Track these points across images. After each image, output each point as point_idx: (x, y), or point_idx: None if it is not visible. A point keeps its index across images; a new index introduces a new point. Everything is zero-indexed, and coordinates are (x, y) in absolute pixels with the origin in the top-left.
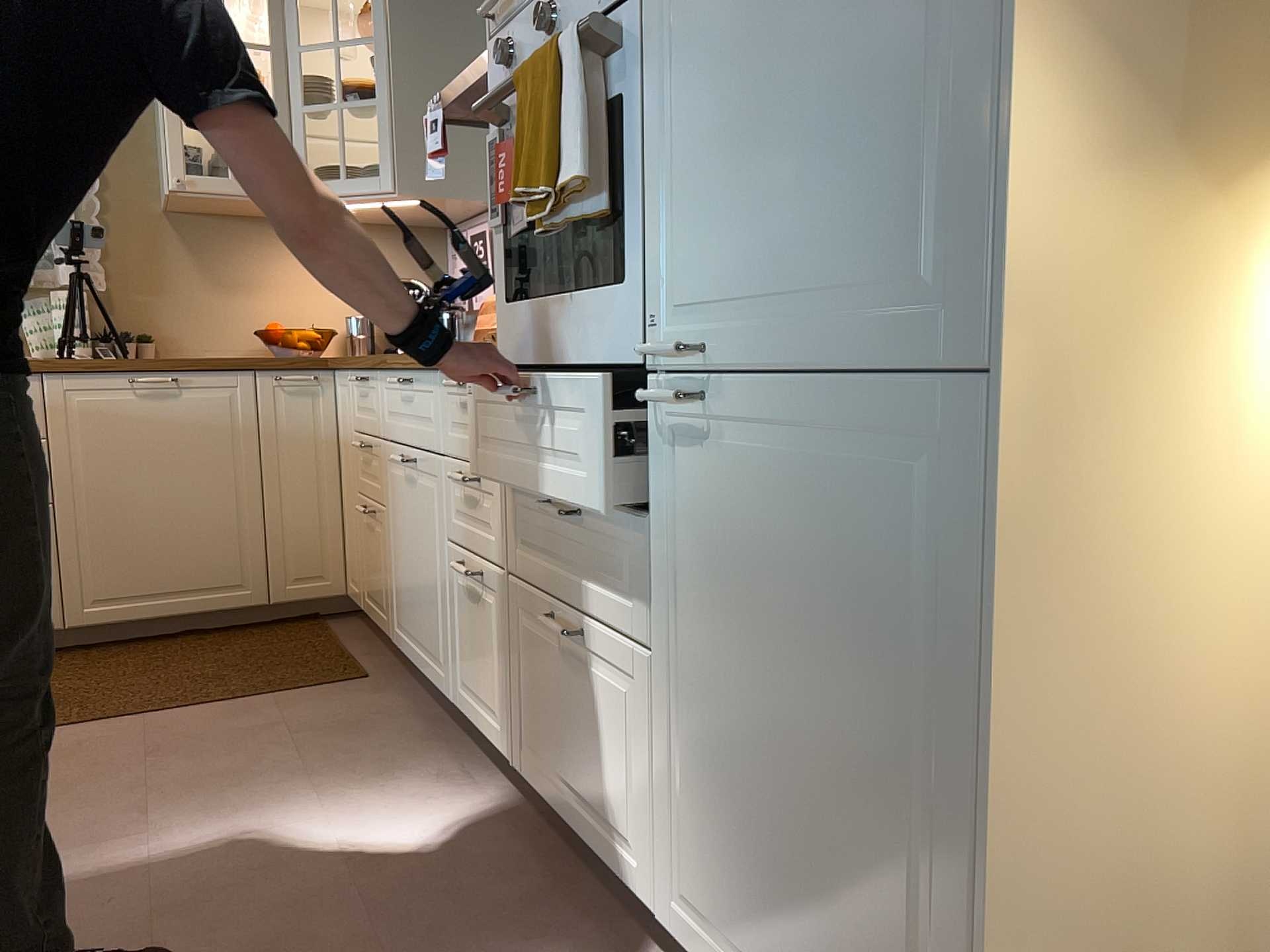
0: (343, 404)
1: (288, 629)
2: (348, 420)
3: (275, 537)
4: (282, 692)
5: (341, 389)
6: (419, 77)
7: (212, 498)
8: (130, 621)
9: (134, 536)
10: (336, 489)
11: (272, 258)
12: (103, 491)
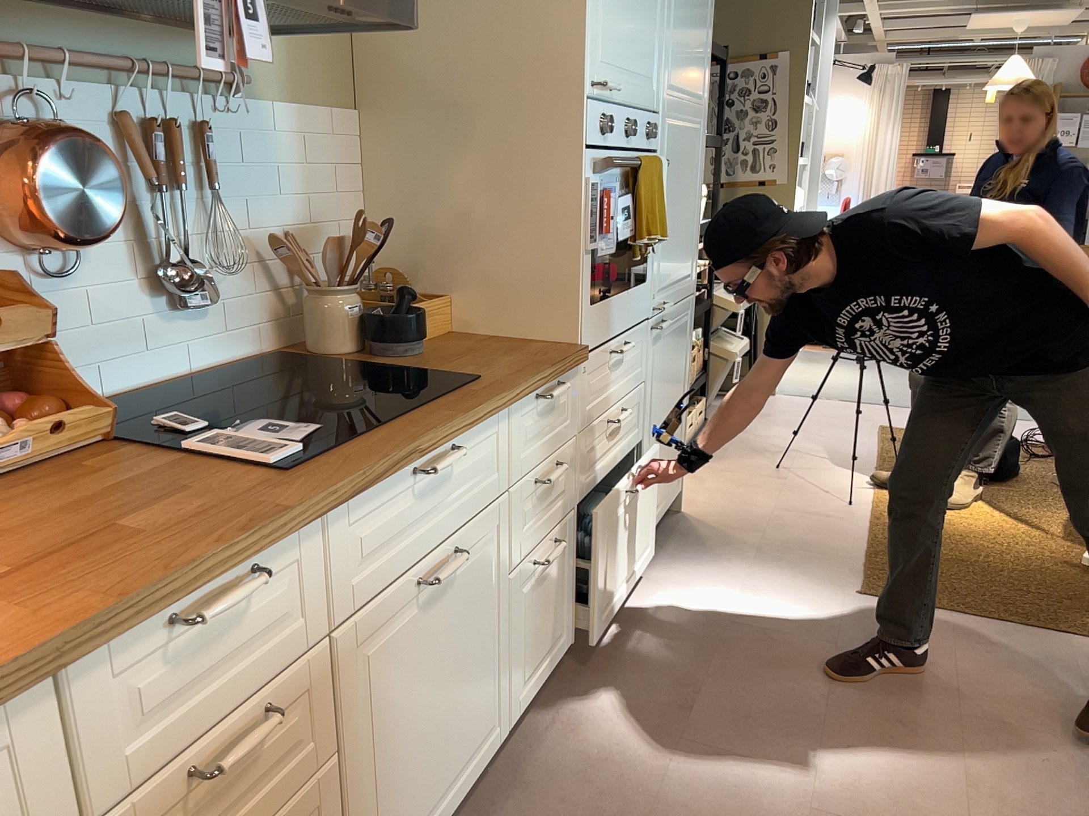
0: None
1: None
2: None
3: None
4: None
5: None
6: None
7: None
8: None
9: None
10: None
11: None
12: None
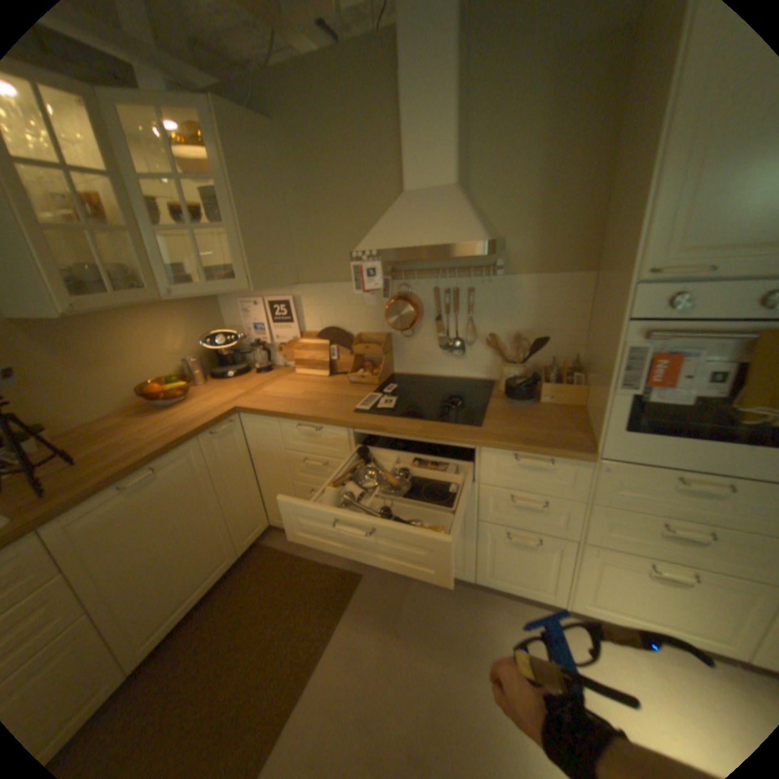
0: (261, 433)
1: (252, 563)
2: (272, 442)
3: (233, 523)
4: (340, 617)
5: (253, 424)
6: (248, 206)
7: (195, 527)
8: (169, 632)
9: (155, 584)
10: (254, 477)
11: (114, 334)
12: (123, 575)
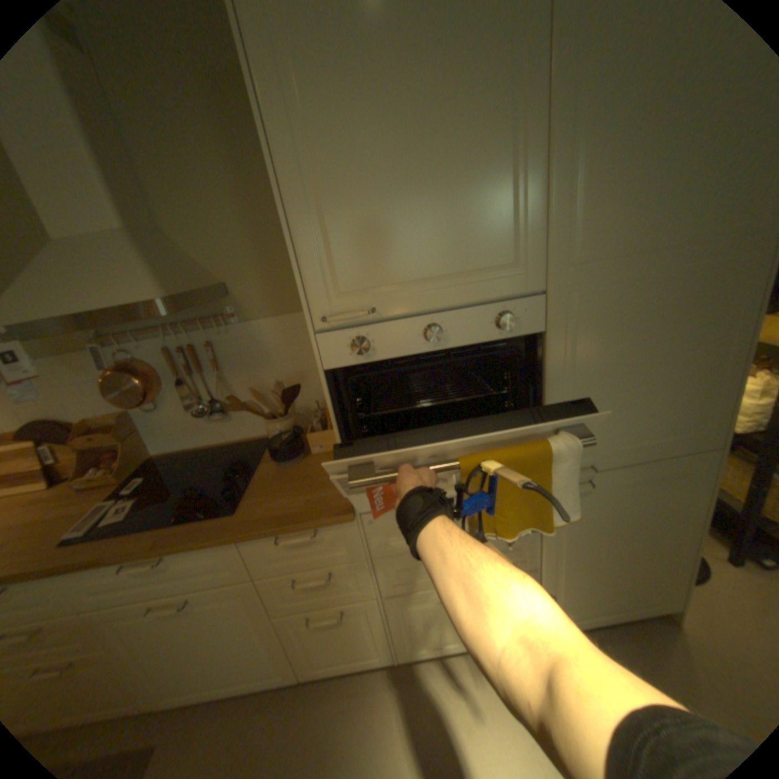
0: None
1: None
2: None
3: None
4: None
5: None
6: None
7: None
8: None
9: None
10: None
11: None
12: None
